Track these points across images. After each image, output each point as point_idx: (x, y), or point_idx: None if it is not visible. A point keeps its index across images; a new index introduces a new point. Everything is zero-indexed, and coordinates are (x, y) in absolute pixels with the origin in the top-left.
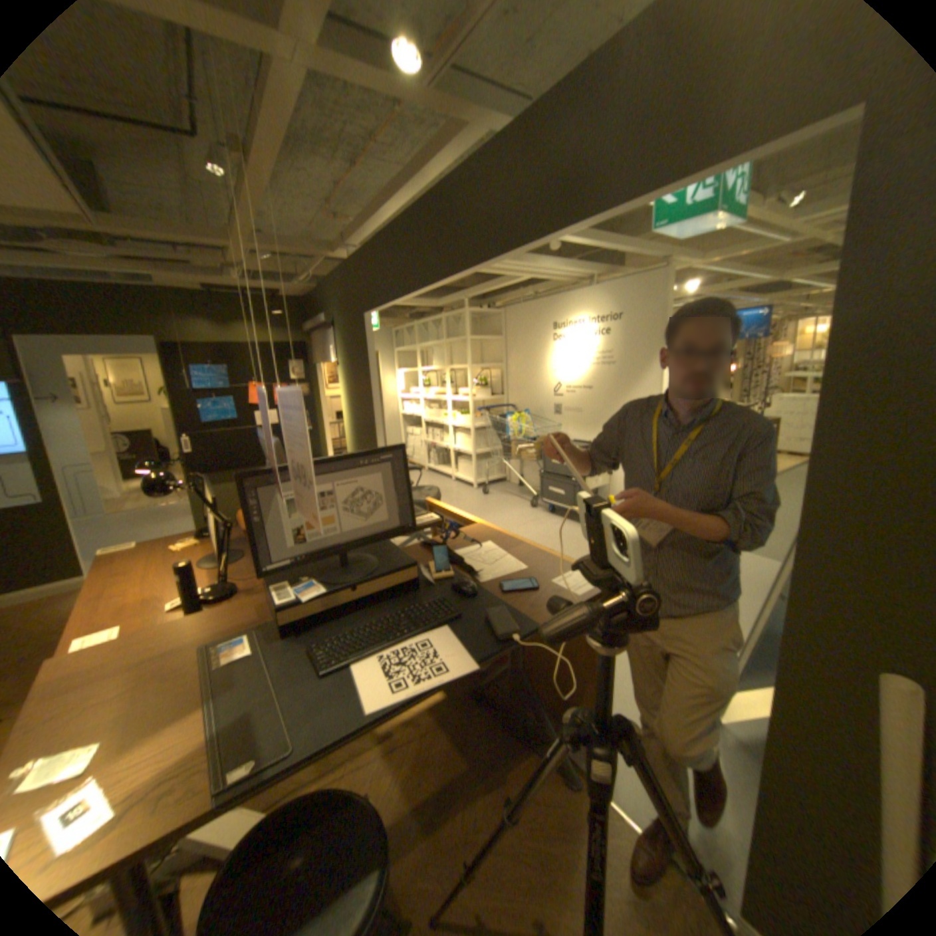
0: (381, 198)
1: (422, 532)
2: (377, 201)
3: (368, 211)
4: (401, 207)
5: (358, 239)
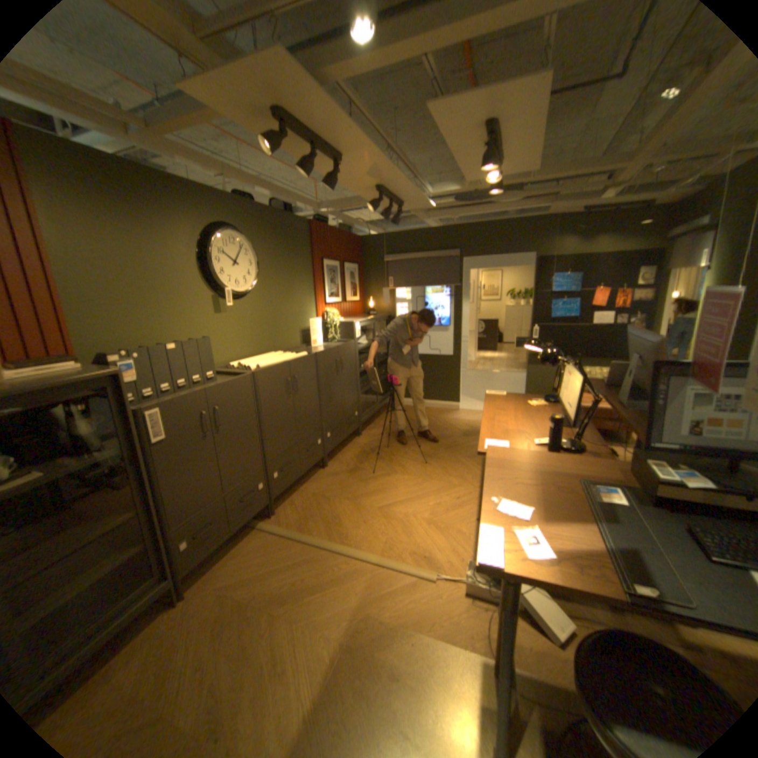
0: None
1: None
2: None
3: None
4: None
5: None
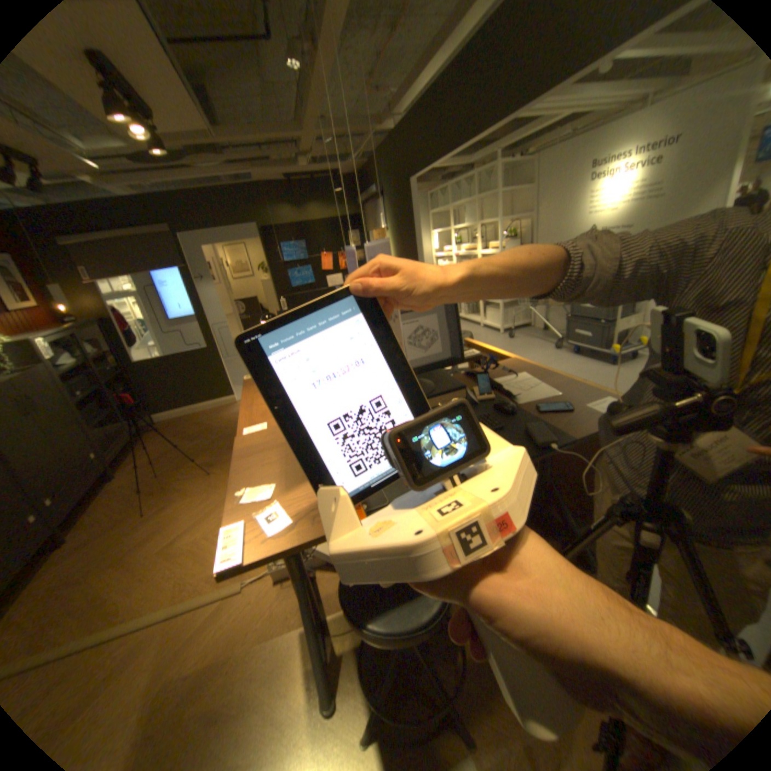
0: (426, 56)
1: (468, 362)
2: (422, 61)
3: (413, 73)
4: (445, 61)
5: (403, 105)
